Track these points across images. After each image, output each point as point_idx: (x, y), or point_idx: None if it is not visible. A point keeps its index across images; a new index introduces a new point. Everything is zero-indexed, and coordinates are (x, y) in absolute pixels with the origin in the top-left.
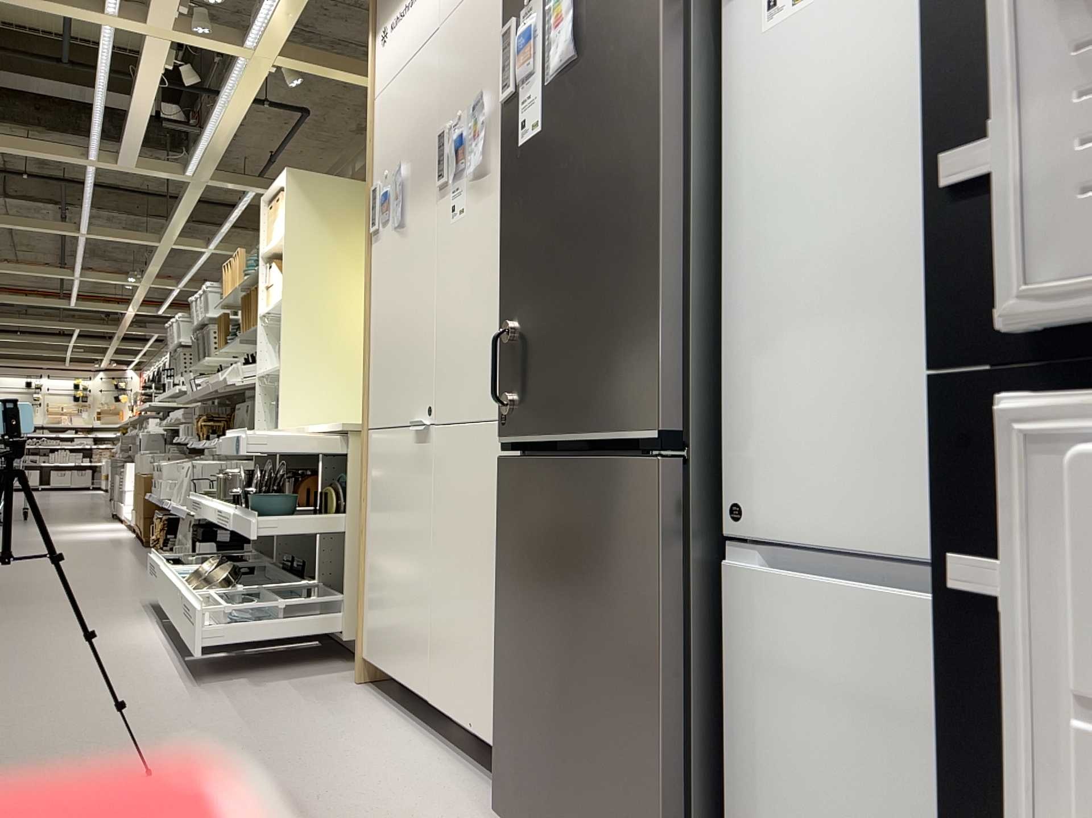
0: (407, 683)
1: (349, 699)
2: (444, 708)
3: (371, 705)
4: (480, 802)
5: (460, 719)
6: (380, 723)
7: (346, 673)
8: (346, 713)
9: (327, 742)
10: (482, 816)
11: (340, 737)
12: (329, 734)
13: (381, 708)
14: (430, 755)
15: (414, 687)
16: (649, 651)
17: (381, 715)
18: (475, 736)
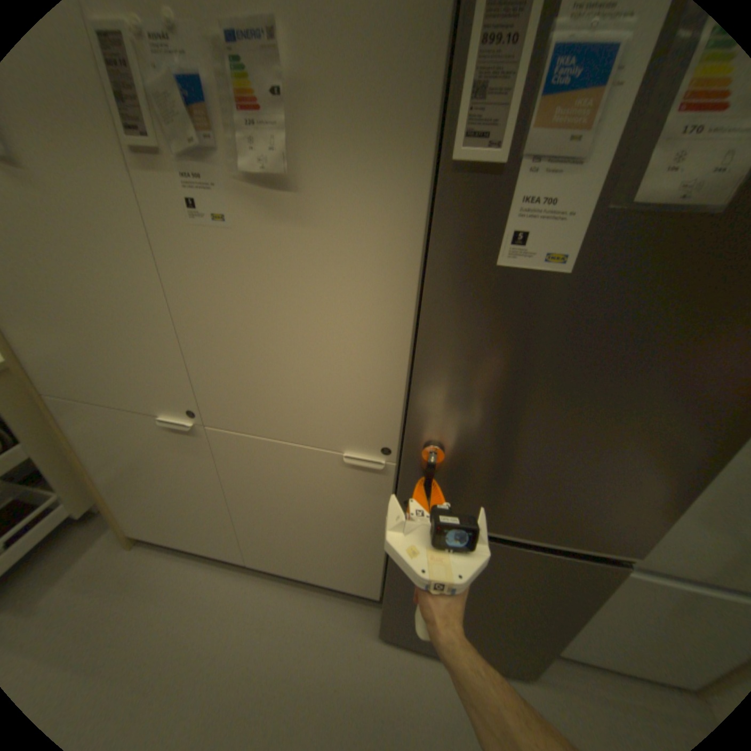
0: (209, 554)
1: (143, 573)
2: (267, 569)
3: (168, 568)
4: (343, 619)
5: (291, 575)
6: (199, 585)
7: (100, 540)
8: (161, 592)
9: (187, 640)
10: (357, 630)
11: (191, 625)
12: (177, 628)
13: (180, 566)
14: (269, 595)
15: (220, 557)
16: (572, 623)
17: (190, 575)
18: (310, 582)
